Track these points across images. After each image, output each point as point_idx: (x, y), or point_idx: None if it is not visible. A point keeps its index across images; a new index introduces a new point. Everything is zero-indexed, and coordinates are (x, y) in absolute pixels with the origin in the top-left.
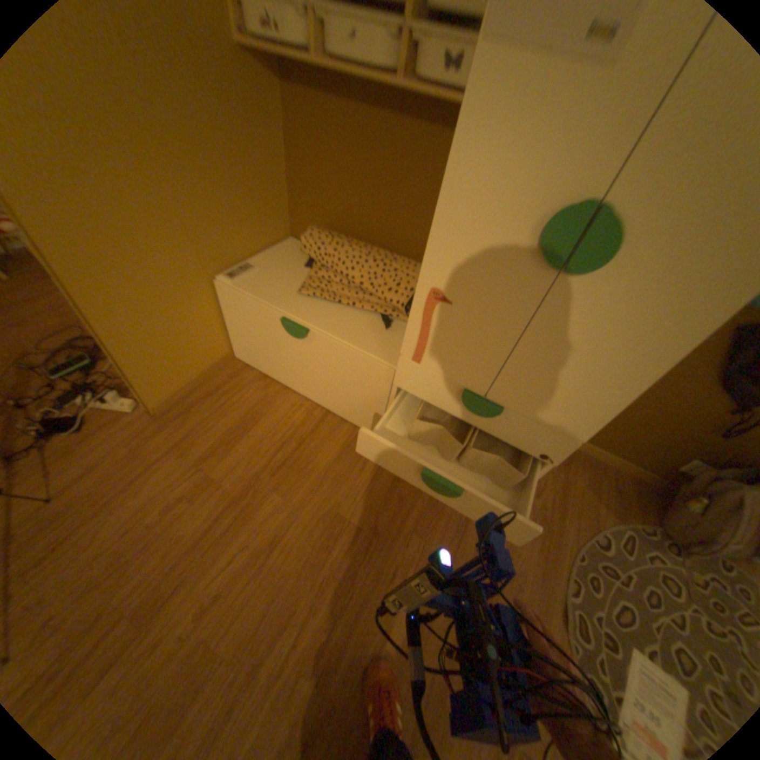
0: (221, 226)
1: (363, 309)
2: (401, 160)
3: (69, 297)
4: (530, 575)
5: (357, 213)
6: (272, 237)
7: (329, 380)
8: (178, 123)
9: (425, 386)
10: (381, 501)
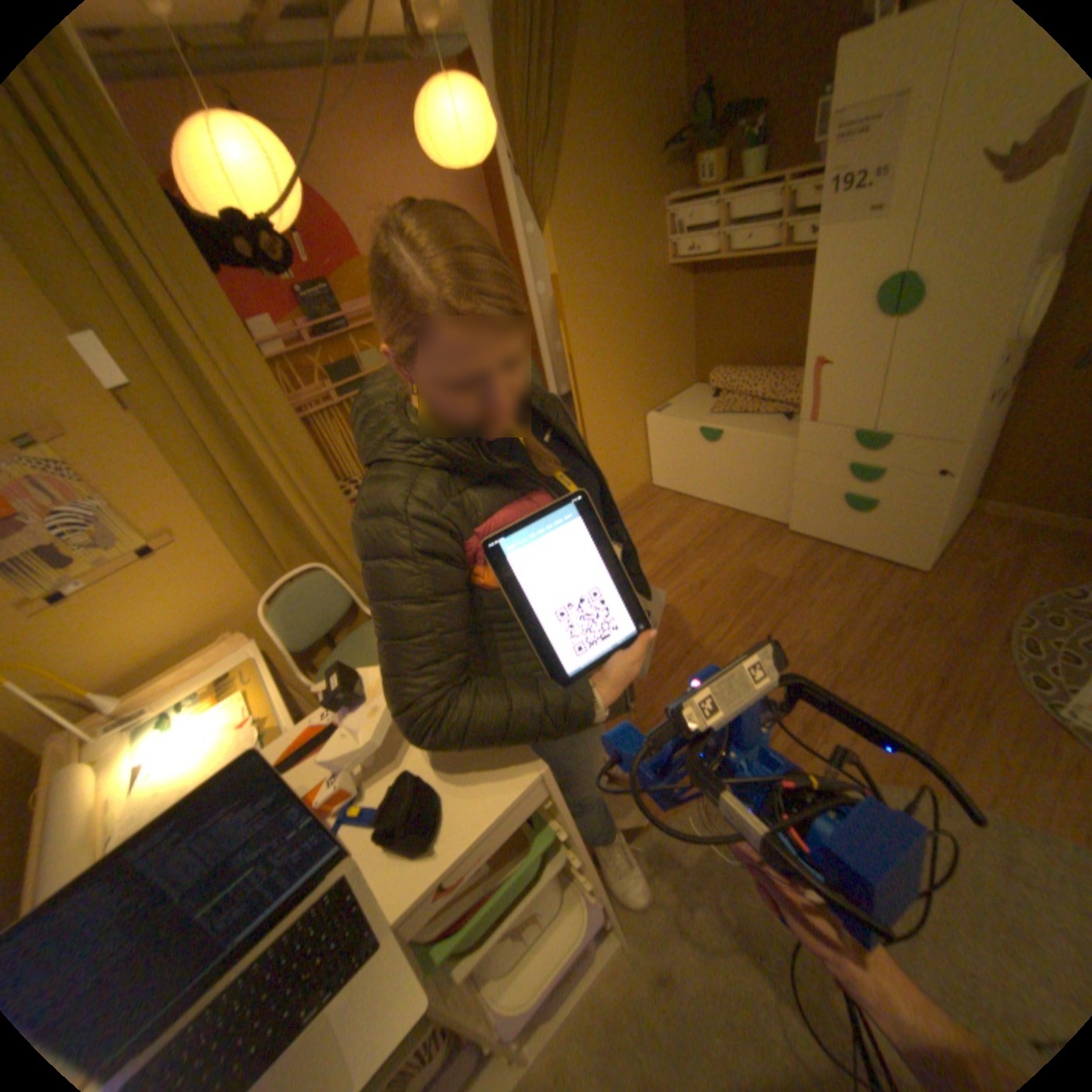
0: (652, 375)
1: (765, 411)
2: (789, 294)
3: (578, 423)
4: (965, 610)
5: (754, 344)
6: (682, 383)
7: (738, 474)
8: (637, 316)
9: (823, 440)
10: (795, 561)
